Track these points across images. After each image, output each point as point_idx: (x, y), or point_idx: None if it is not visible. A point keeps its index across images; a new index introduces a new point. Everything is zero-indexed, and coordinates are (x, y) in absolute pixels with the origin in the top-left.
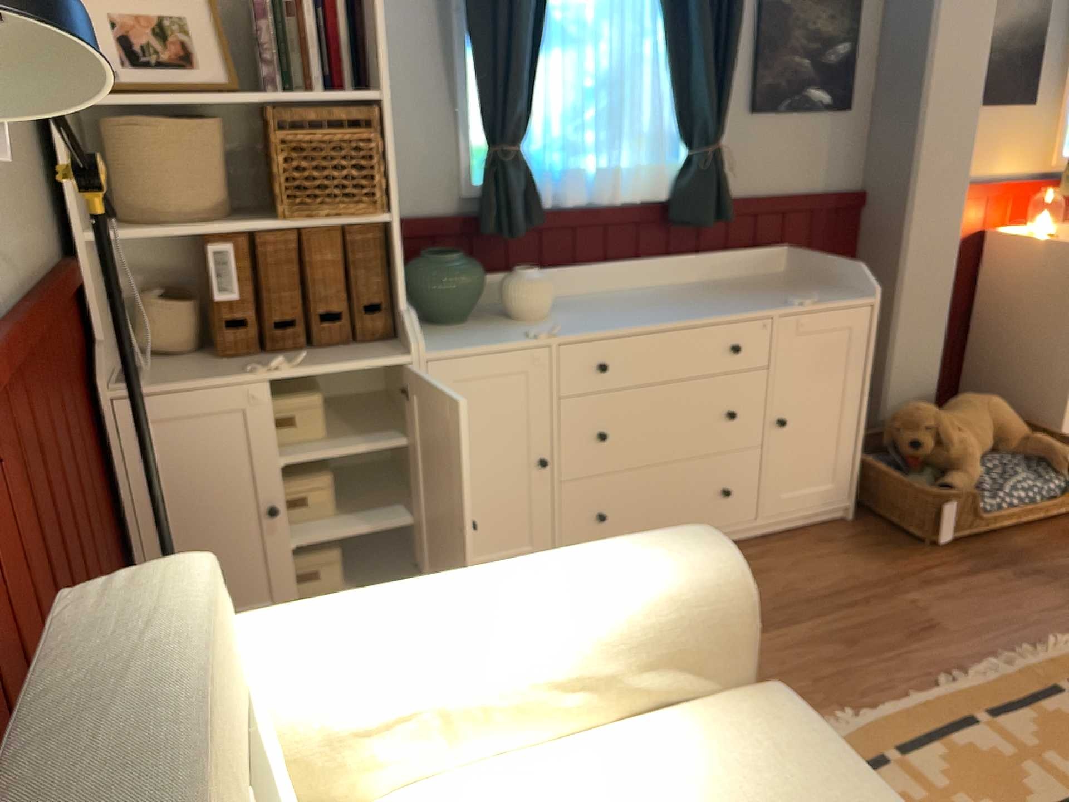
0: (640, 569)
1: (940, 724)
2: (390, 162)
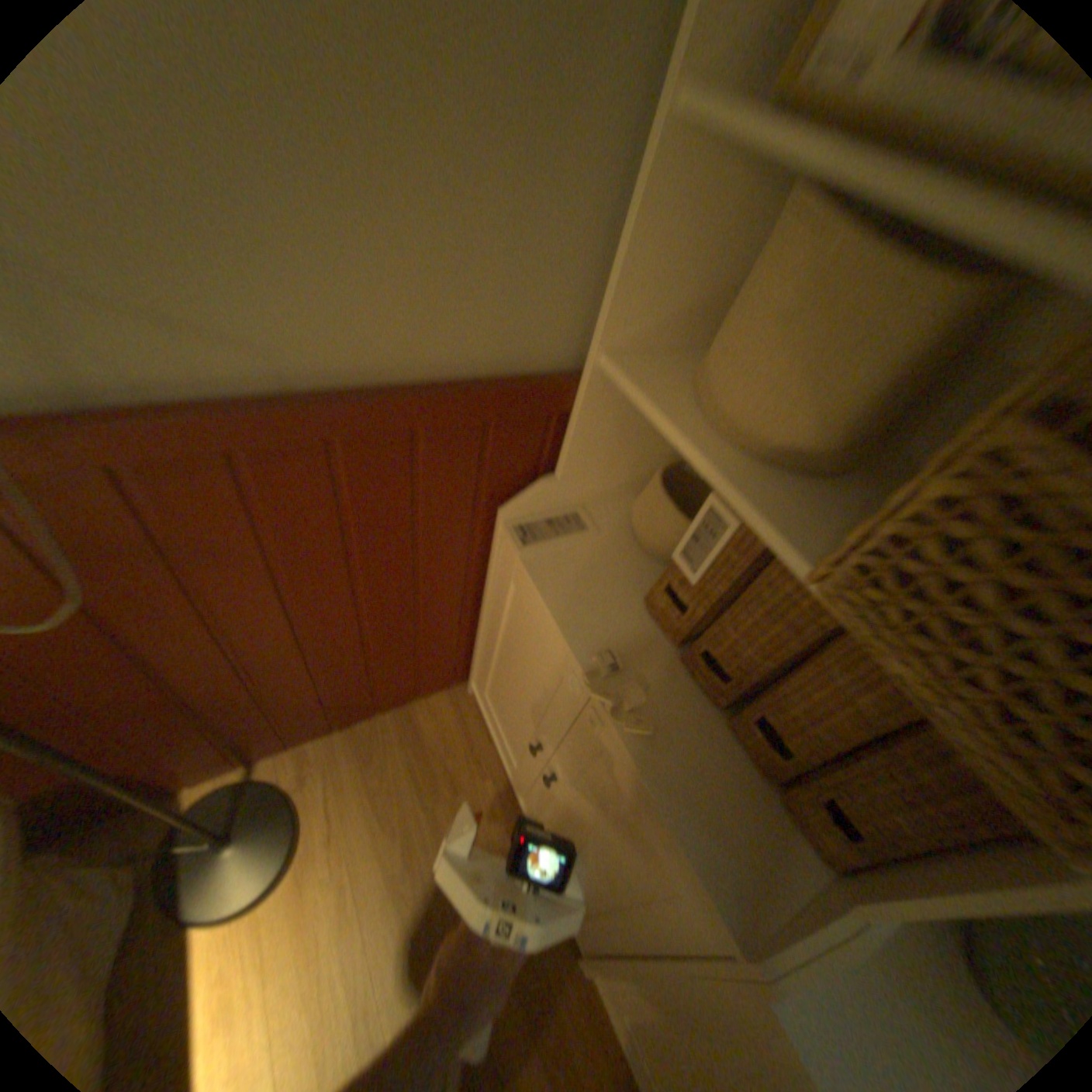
0: None
1: None
2: None
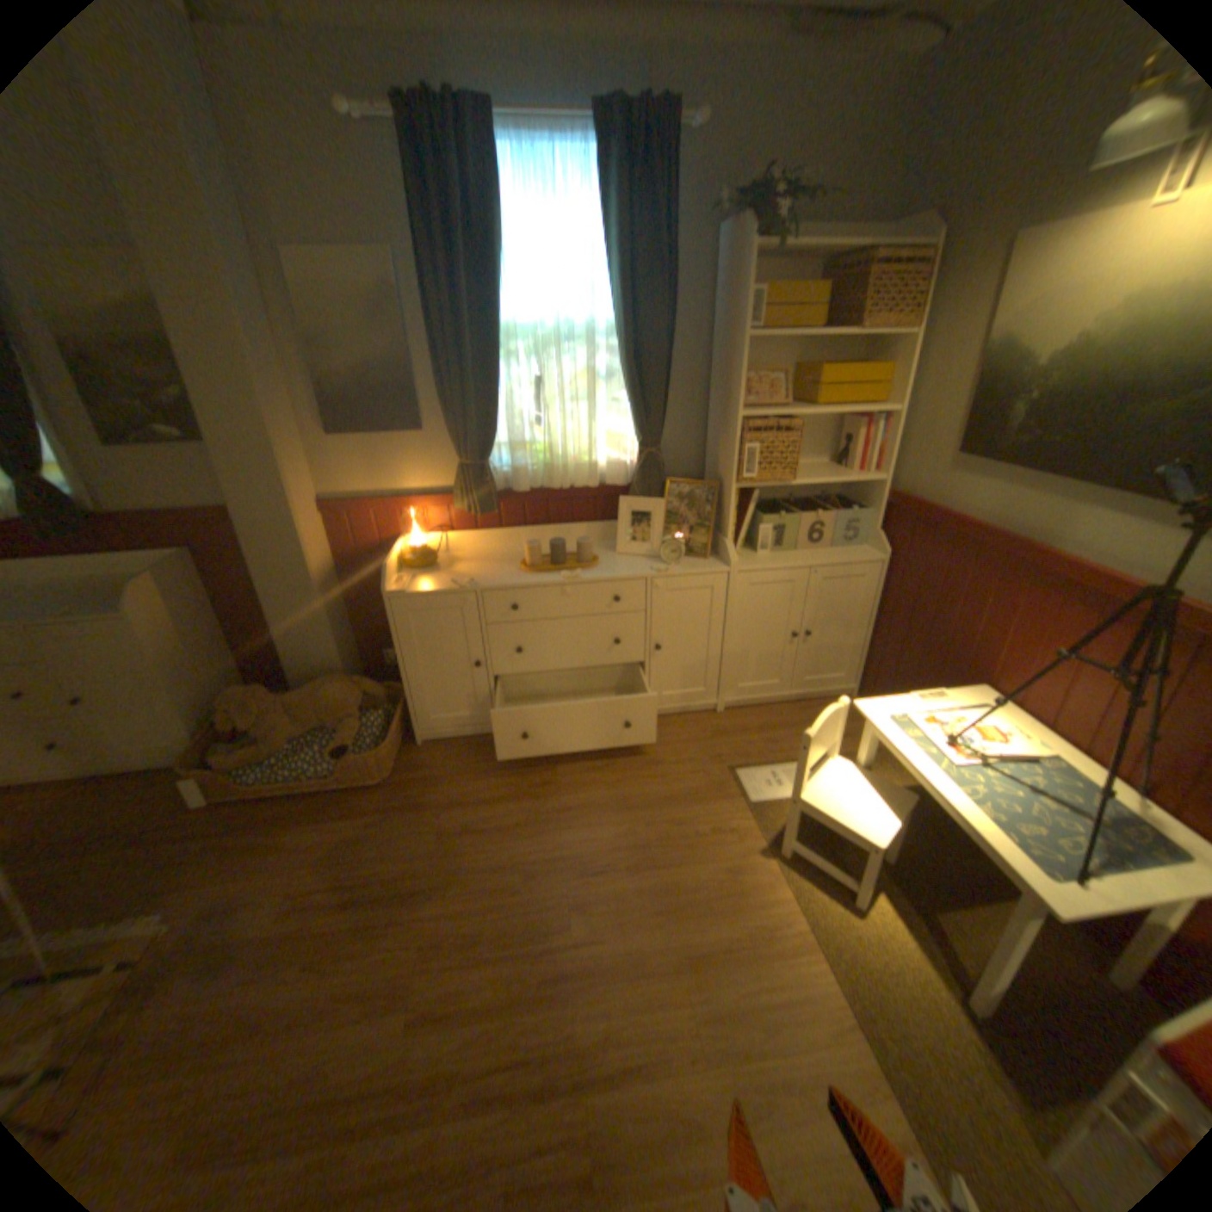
0: None
1: None
2: None
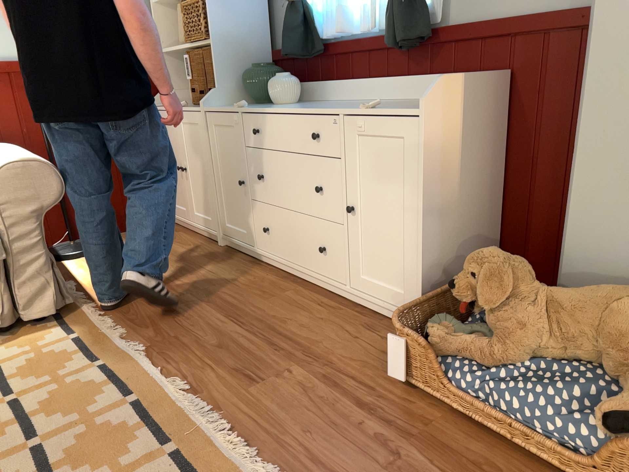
0: (6, 159)
1: (127, 379)
2: (209, 15)
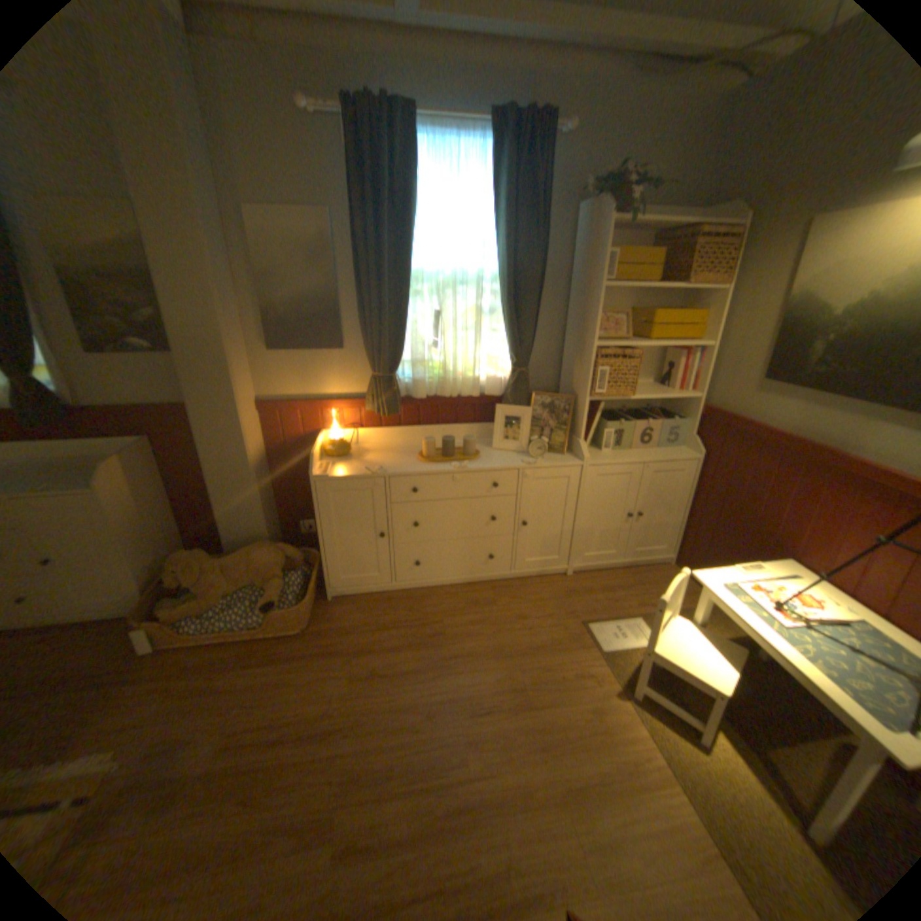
0: None
1: None
2: None
